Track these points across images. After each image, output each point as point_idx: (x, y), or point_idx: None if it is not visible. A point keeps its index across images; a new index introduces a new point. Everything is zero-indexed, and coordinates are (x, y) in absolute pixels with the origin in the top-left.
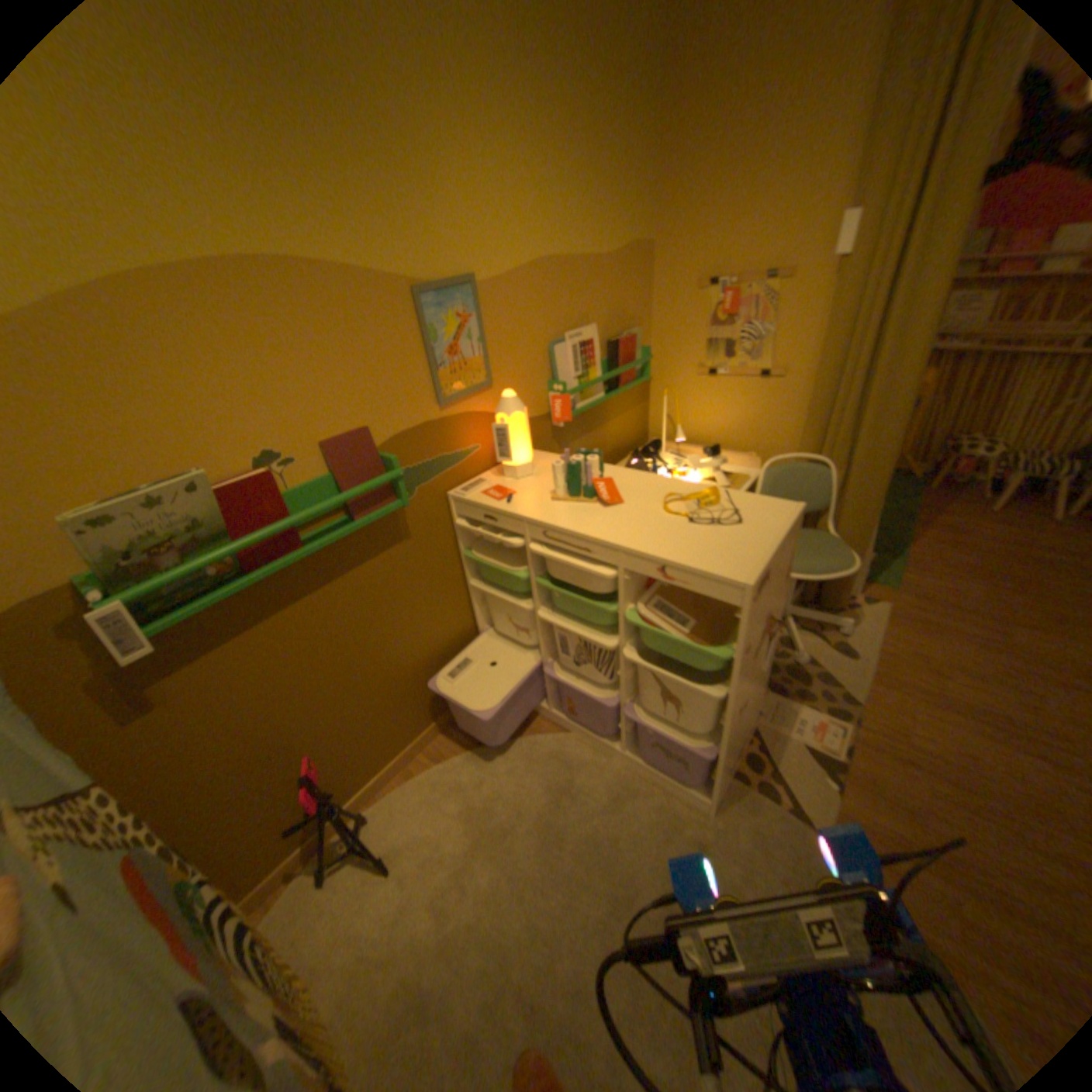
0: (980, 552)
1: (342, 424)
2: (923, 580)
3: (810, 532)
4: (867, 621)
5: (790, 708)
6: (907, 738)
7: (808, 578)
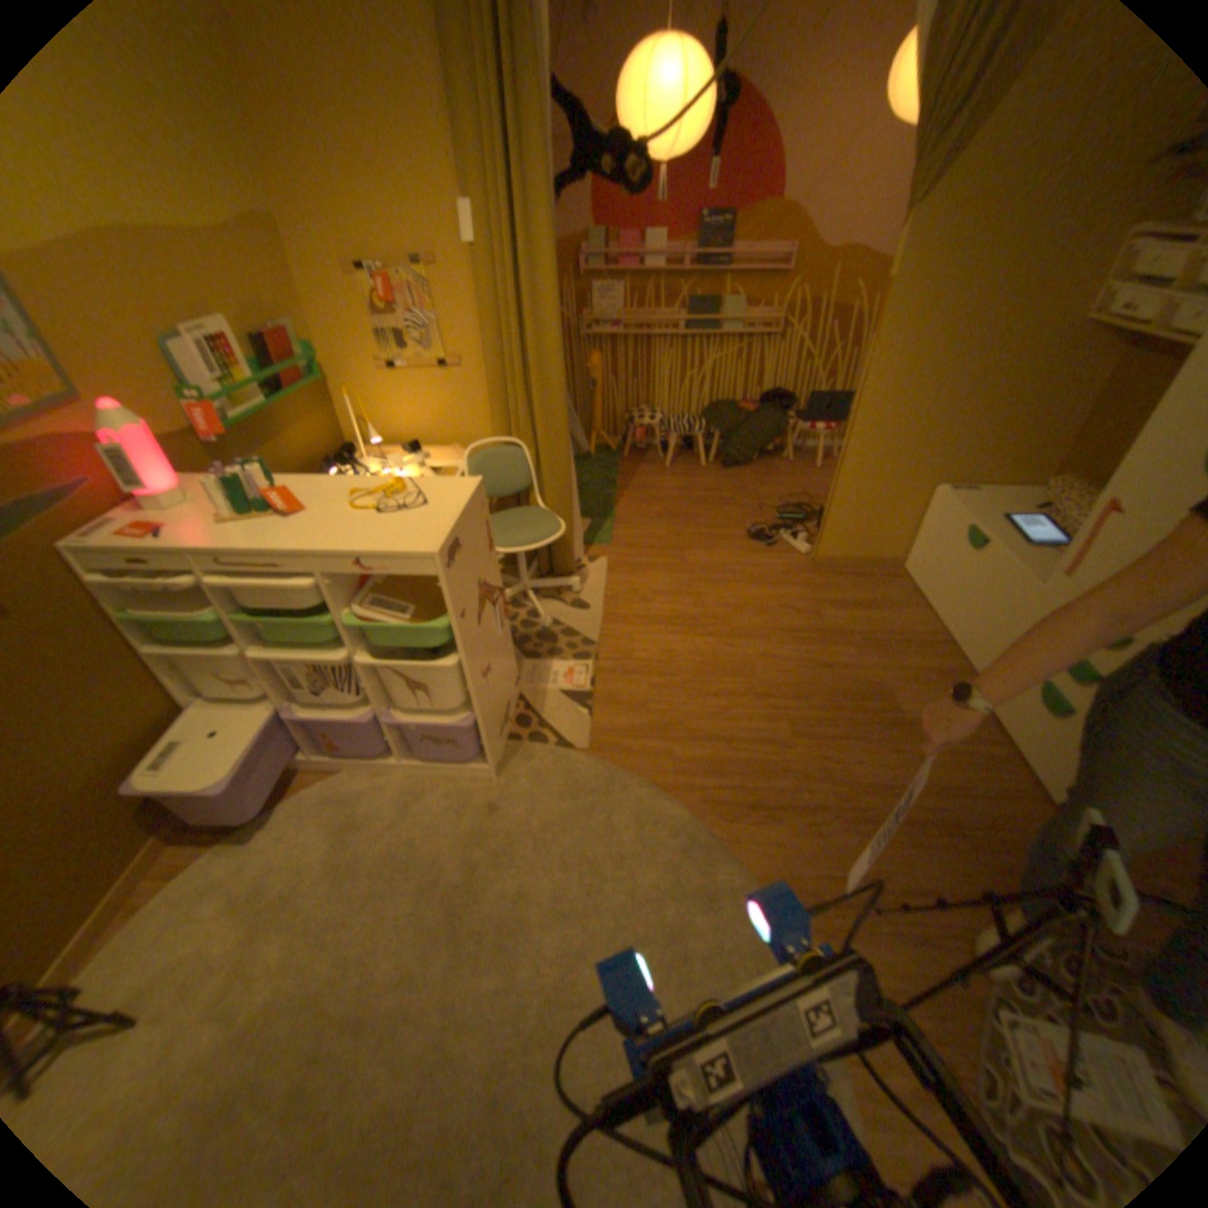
0: (660, 502)
1: None
2: (626, 533)
3: (523, 510)
4: (591, 577)
5: (543, 667)
6: (628, 655)
7: (526, 550)
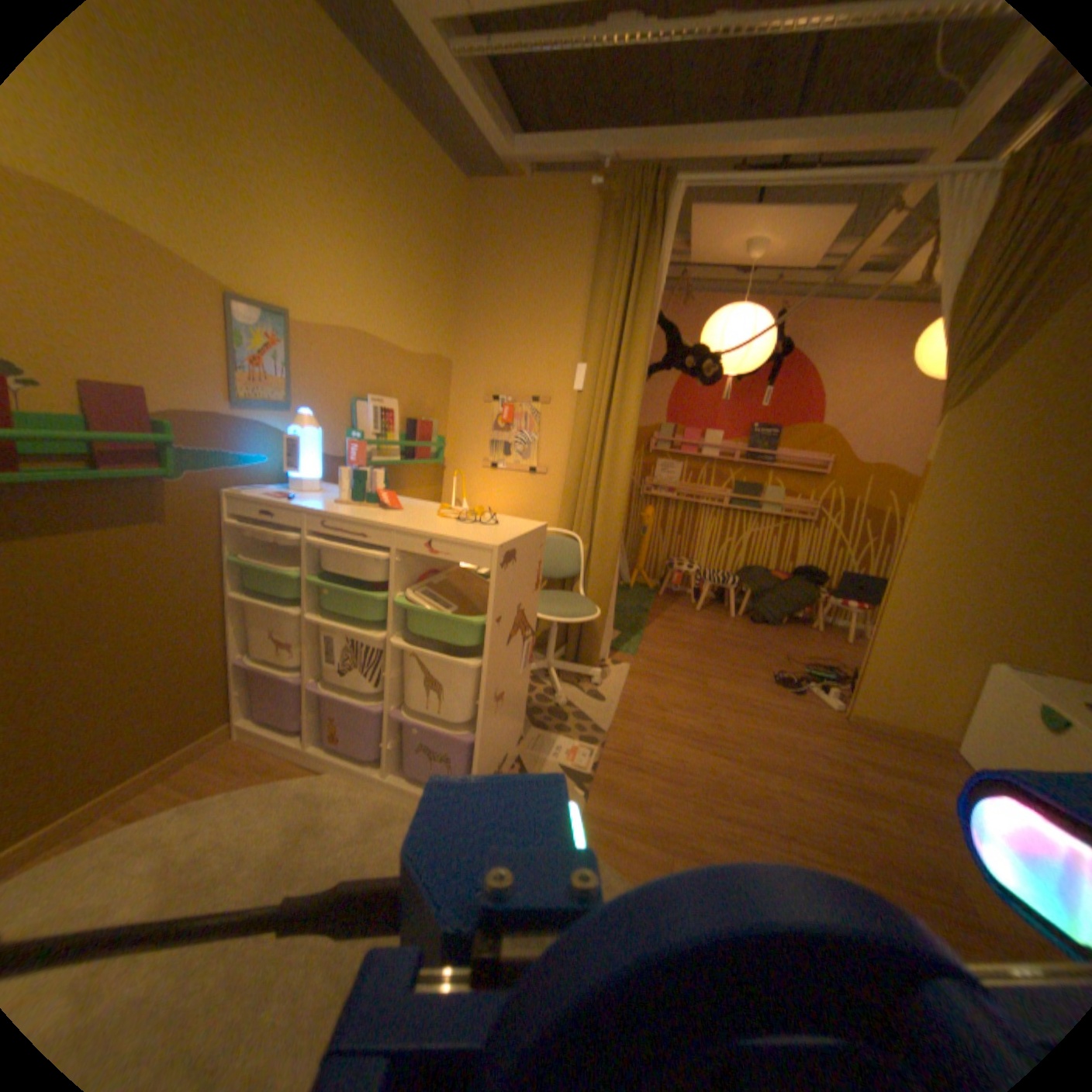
0: (687, 634)
1: (115, 377)
2: (651, 650)
3: (566, 593)
4: (611, 677)
5: (548, 739)
6: (637, 753)
7: (561, 622)
